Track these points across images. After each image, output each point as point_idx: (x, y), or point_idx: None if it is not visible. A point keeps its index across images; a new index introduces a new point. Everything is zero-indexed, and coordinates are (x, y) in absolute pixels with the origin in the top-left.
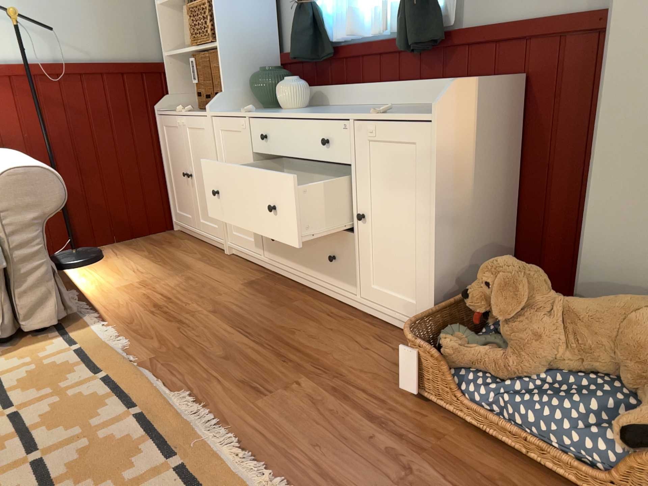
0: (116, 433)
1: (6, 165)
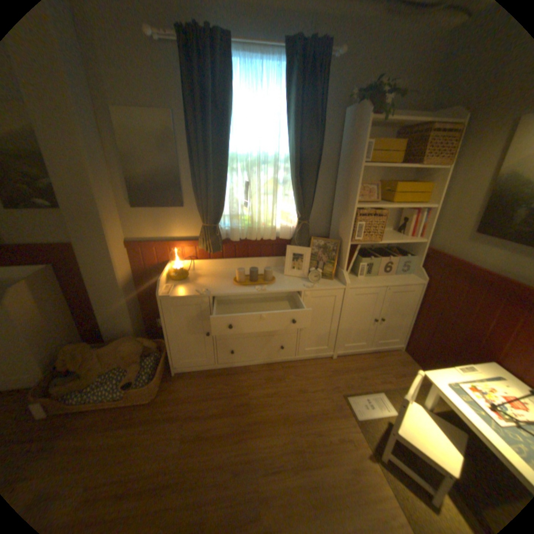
0: None
1: None
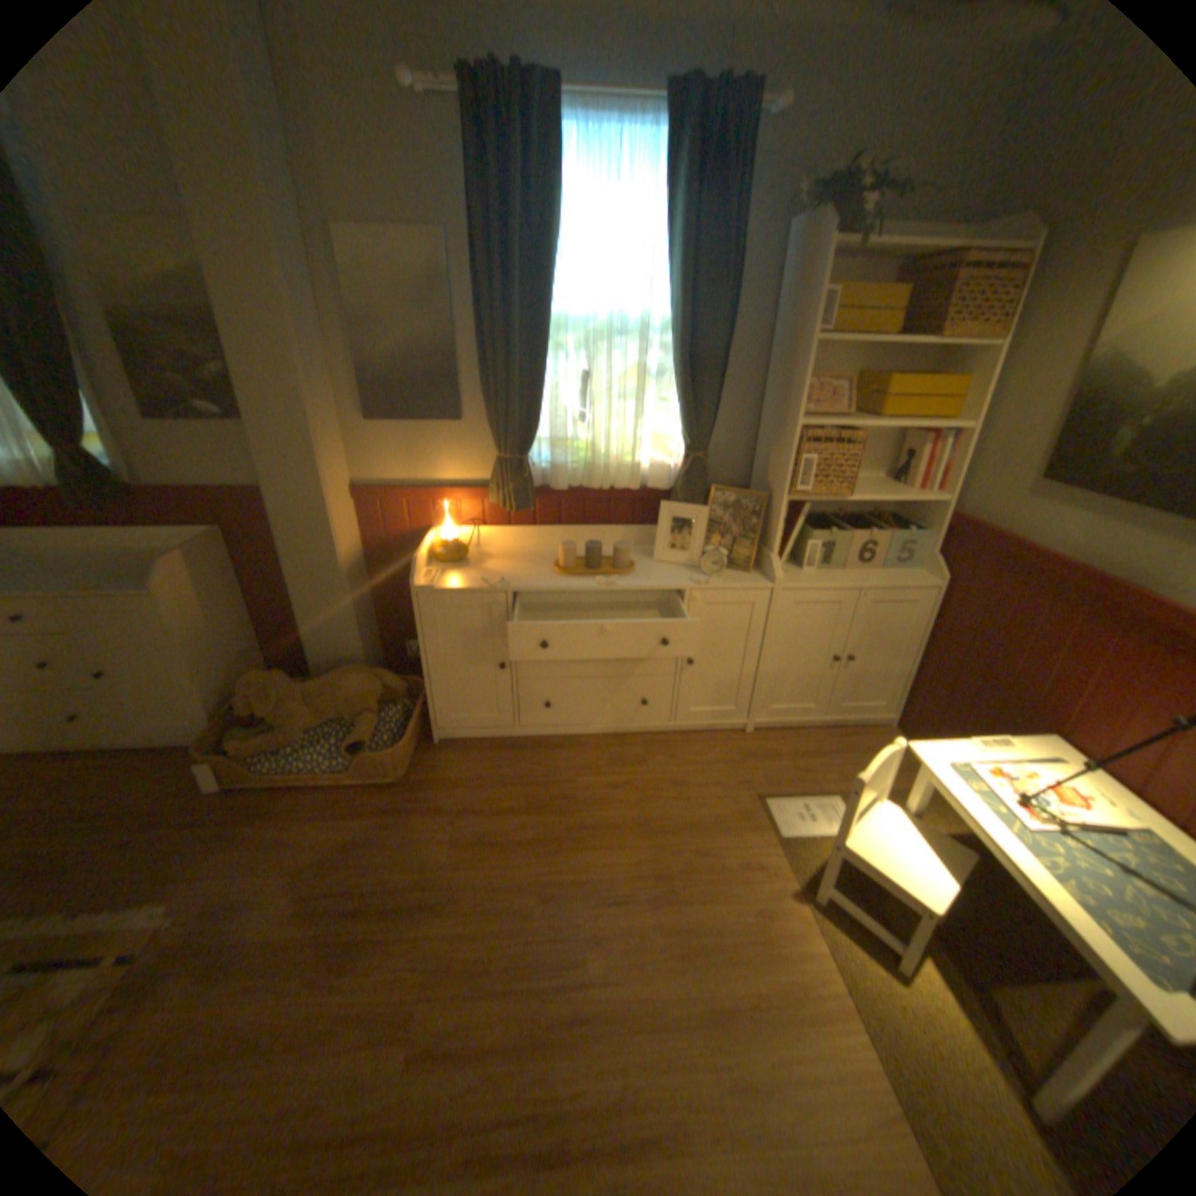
0: None
1: None
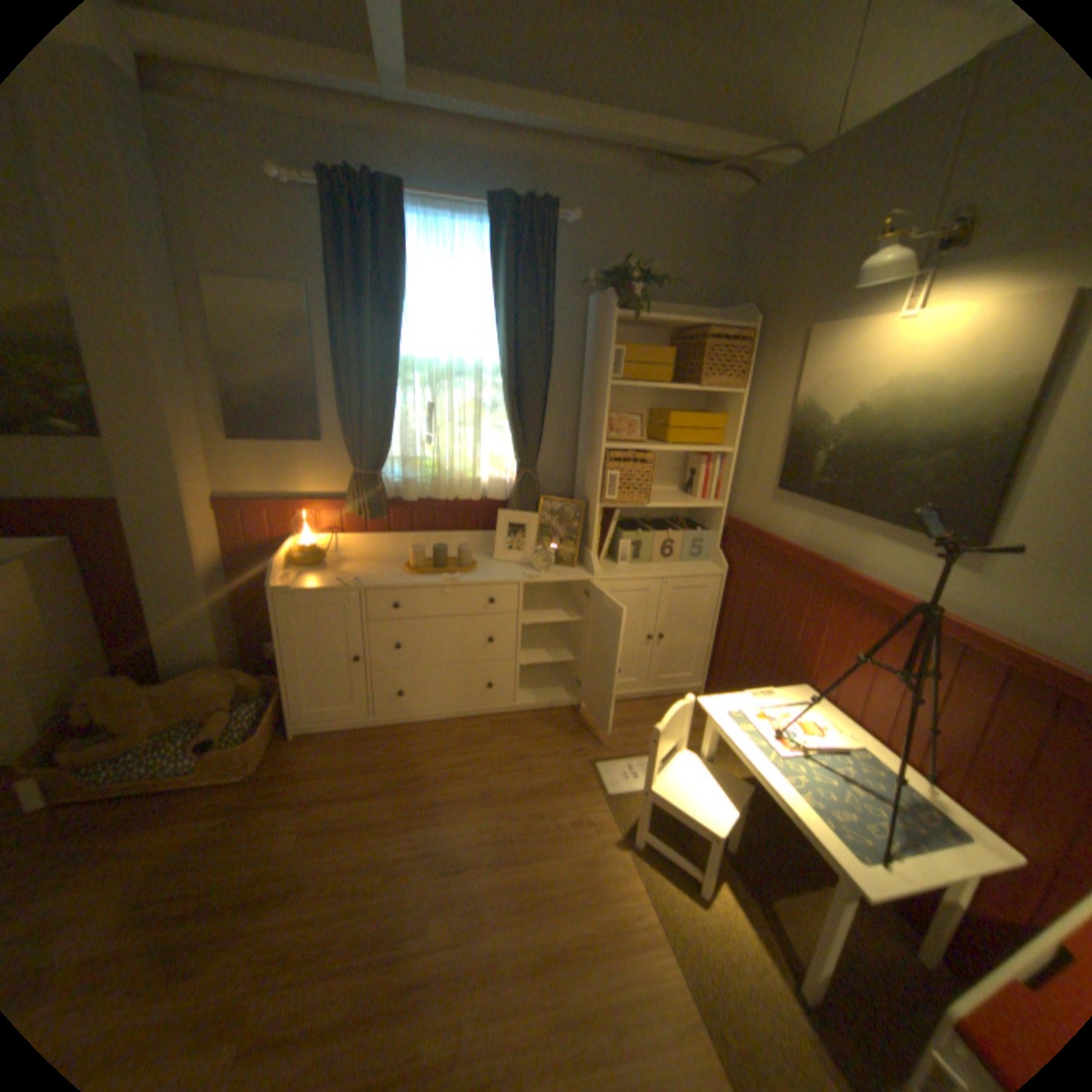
0: None
1: None
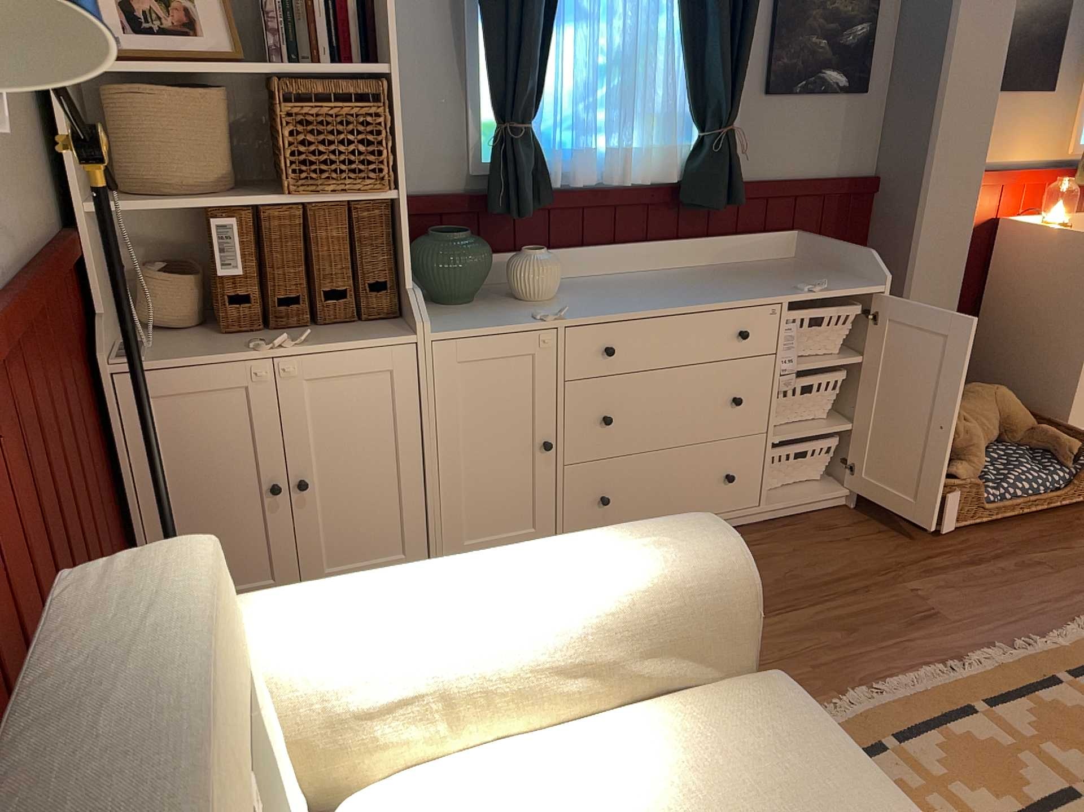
0: (1023, 723)
1: (641, 557)
